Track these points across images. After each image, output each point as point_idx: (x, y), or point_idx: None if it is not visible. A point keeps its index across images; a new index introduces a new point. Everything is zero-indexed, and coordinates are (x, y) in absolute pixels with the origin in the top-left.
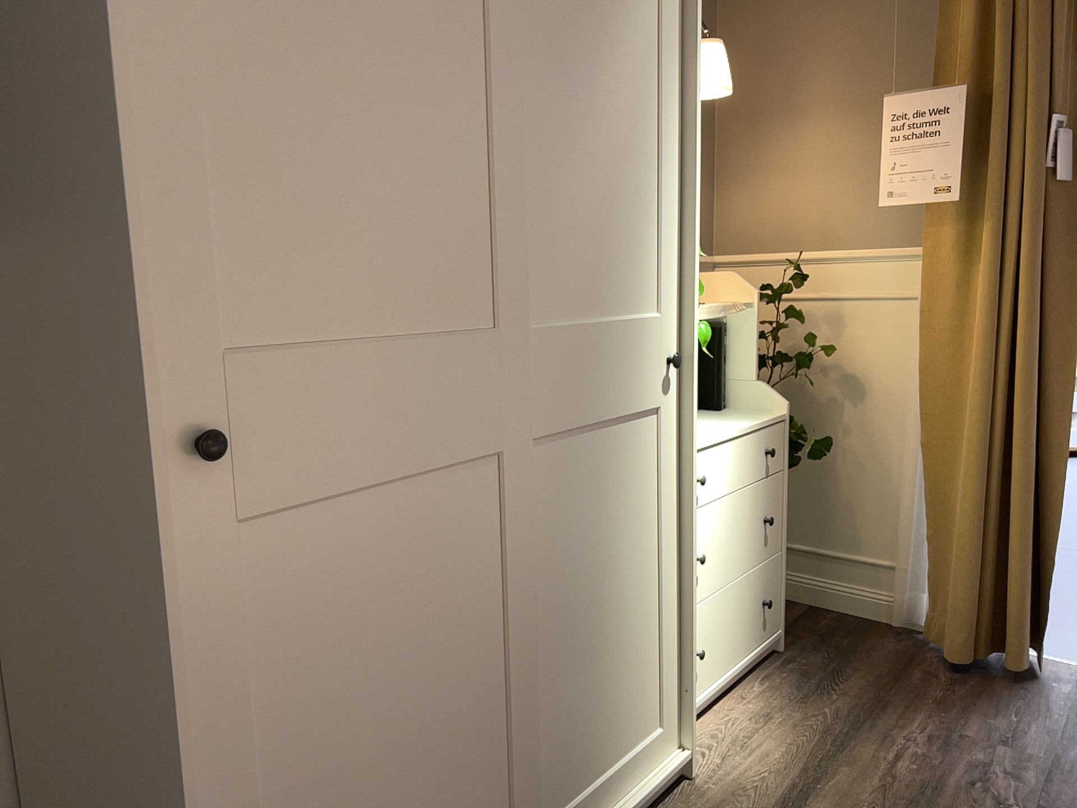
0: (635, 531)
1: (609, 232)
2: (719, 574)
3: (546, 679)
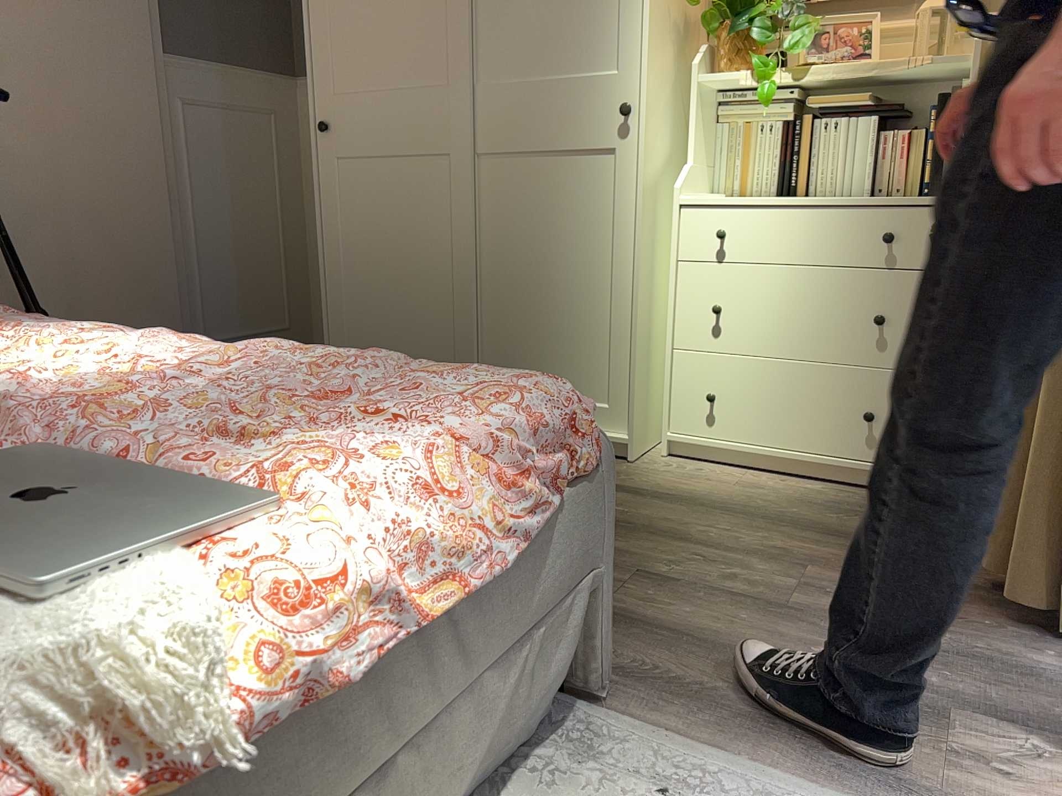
0: (582, 240)
1: (556, 16)
2: (761, 339)
3: (494, 303)
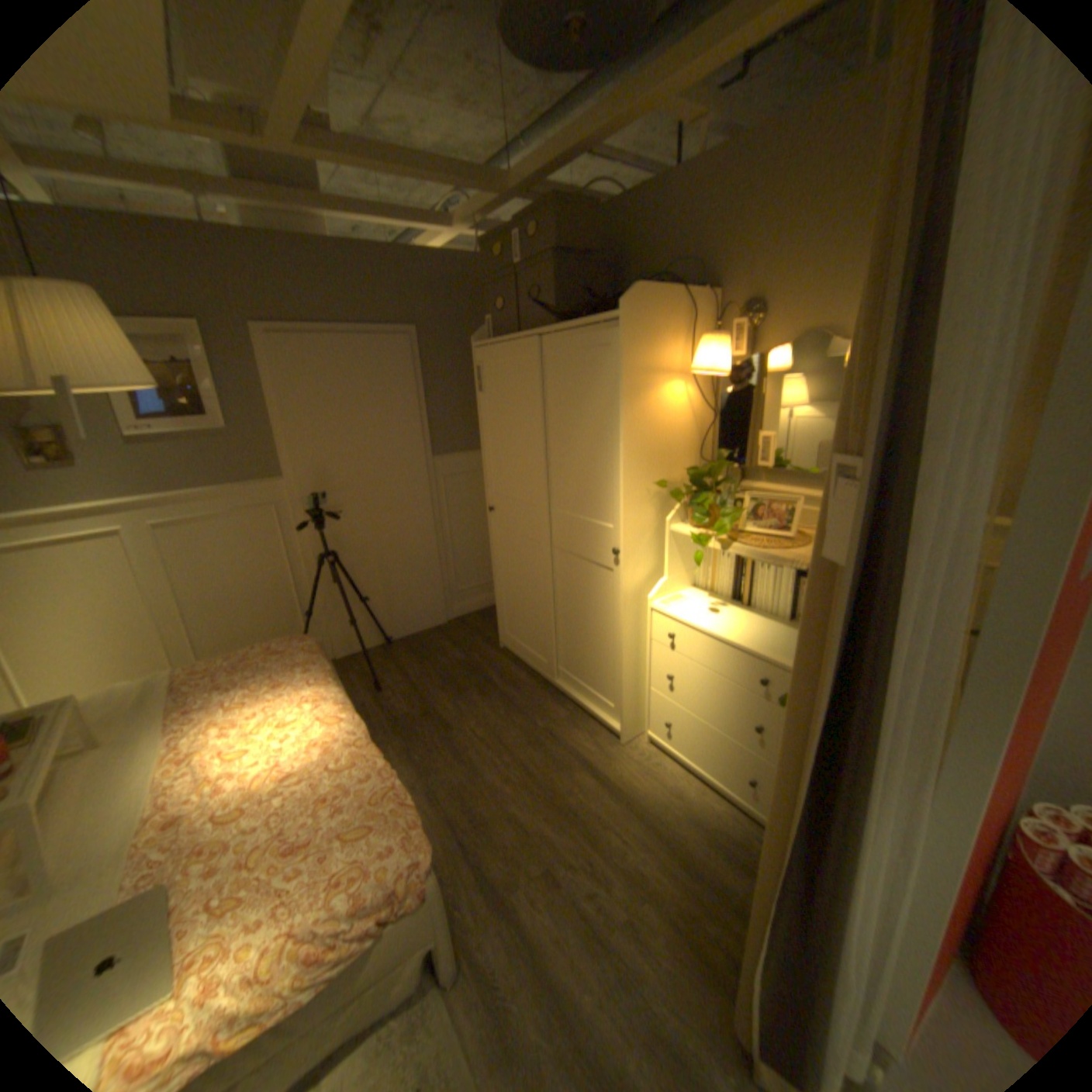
0: (600, 614)
1: (585, 486)
2: (694, 707)
3: (563, 627)
